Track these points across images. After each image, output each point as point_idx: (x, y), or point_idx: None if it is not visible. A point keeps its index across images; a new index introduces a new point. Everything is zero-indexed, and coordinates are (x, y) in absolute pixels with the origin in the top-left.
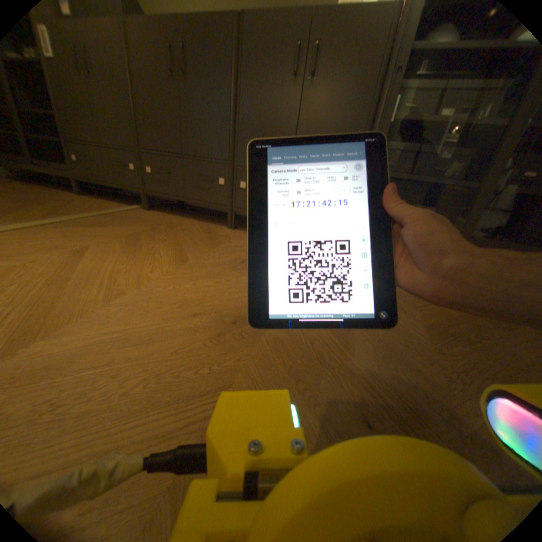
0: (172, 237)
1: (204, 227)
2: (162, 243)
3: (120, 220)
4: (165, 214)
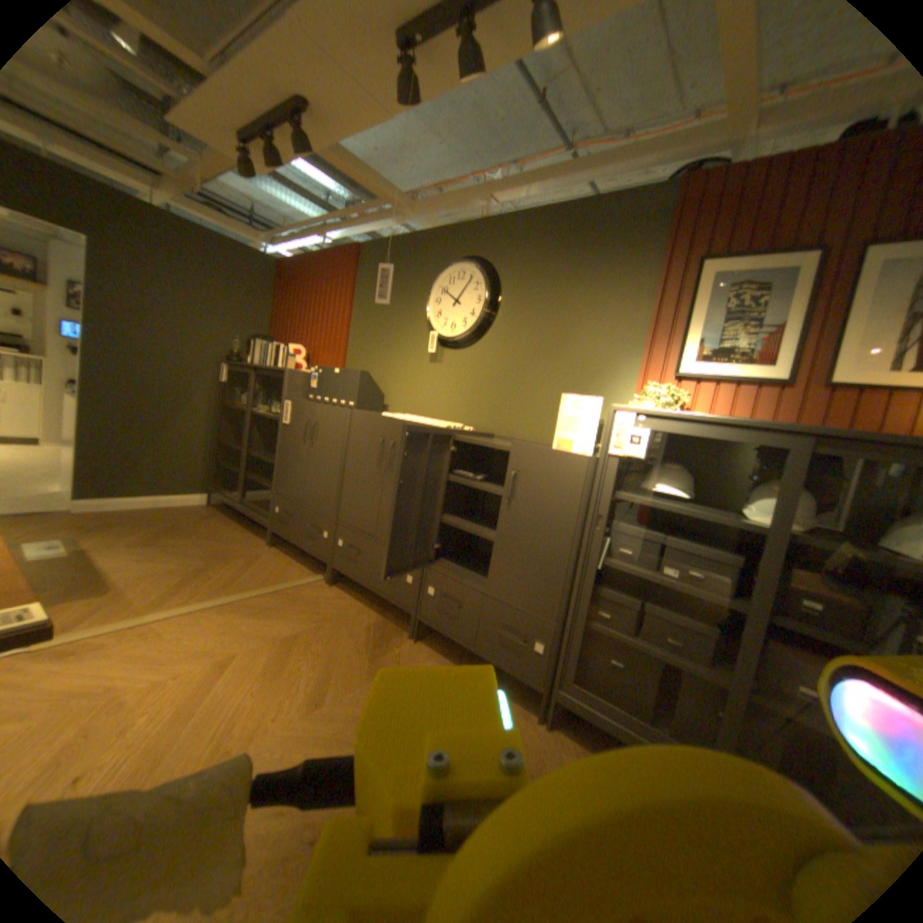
0: (327, 650)
1: (377, 632)
2: (310, 661)
3: (288, 605)
4: (345, 596)
